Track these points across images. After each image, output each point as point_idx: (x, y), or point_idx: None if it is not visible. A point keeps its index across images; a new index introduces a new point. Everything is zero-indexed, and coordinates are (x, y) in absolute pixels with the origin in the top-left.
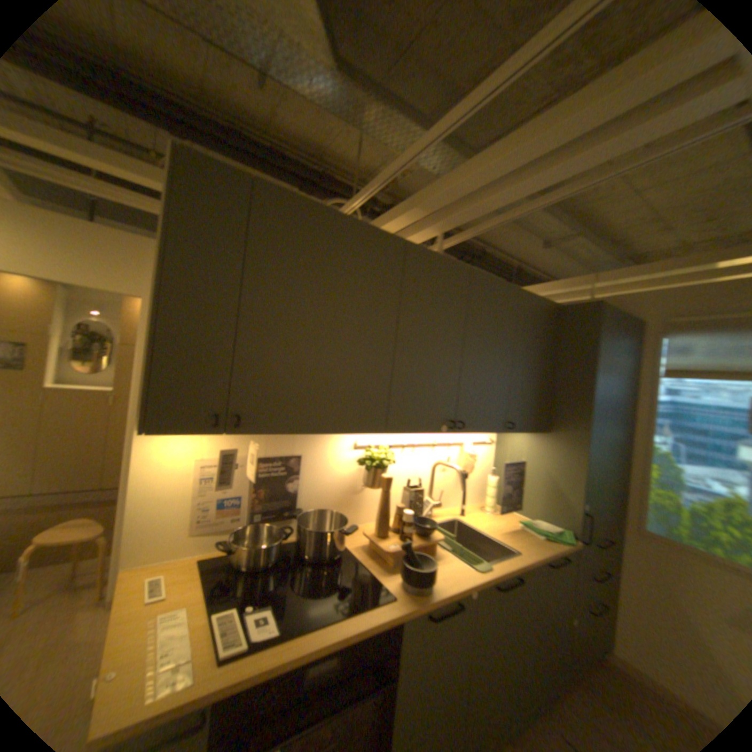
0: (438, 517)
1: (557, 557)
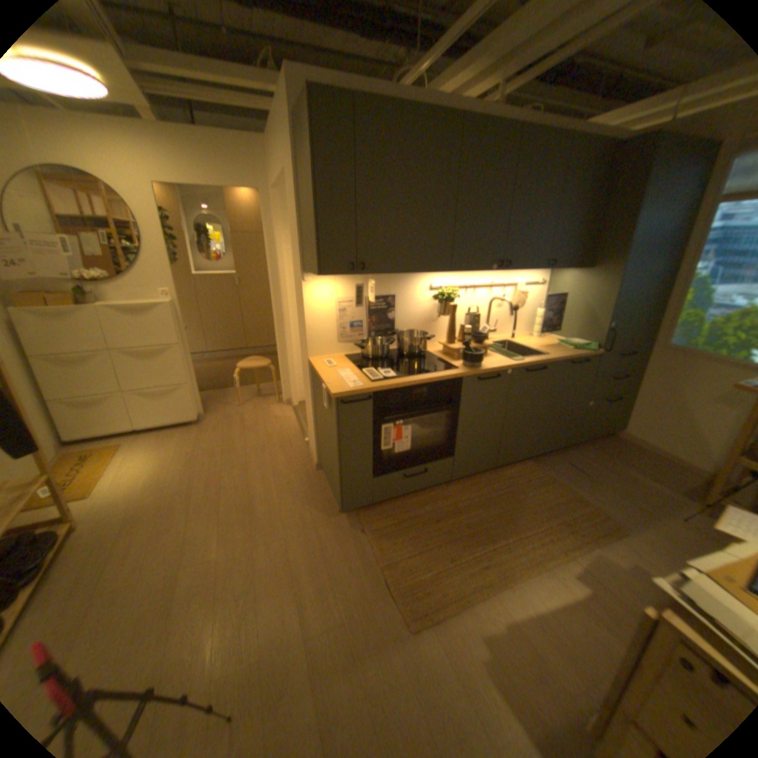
0: (491, 339)
1: (576, 356)
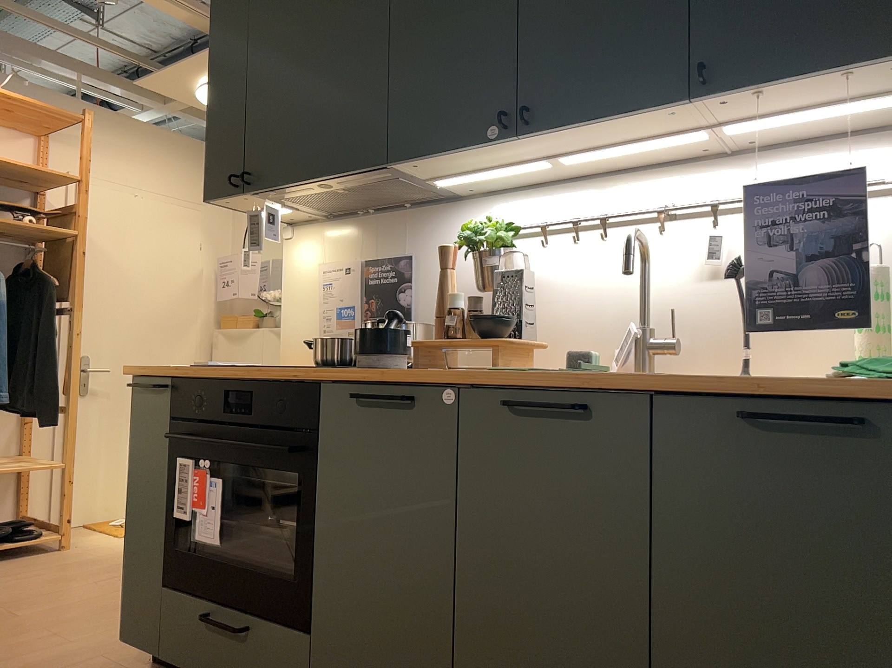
0: None
1: (768, 388)
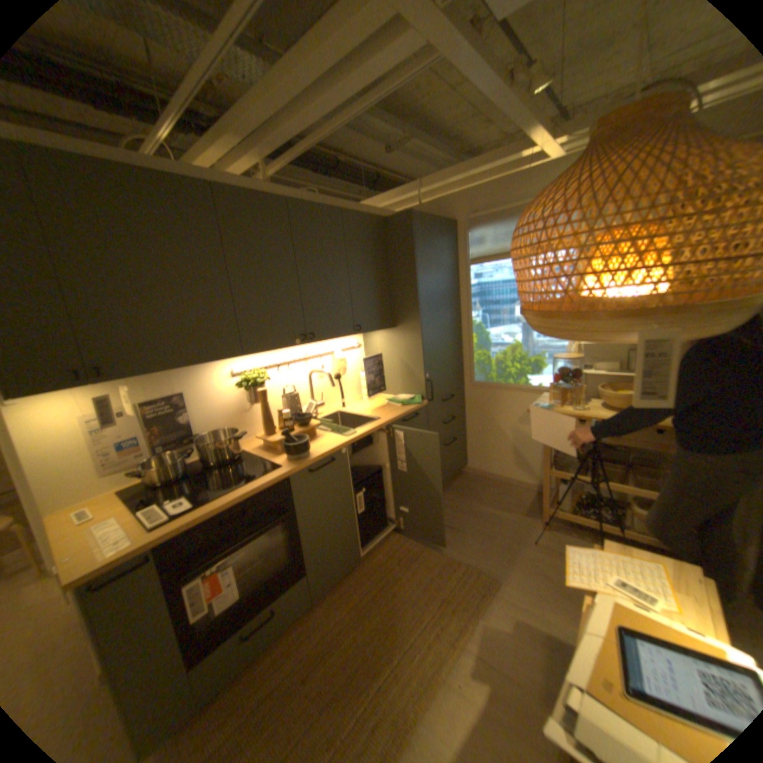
0: (323, 413)
1: (406, 414)
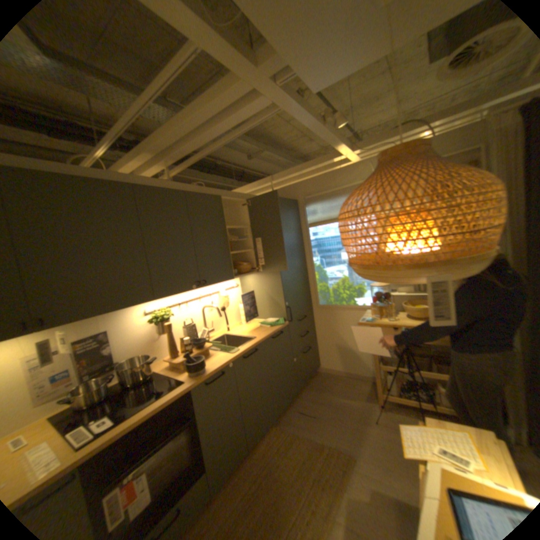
0: (214, 337)
1: (274, 332)
